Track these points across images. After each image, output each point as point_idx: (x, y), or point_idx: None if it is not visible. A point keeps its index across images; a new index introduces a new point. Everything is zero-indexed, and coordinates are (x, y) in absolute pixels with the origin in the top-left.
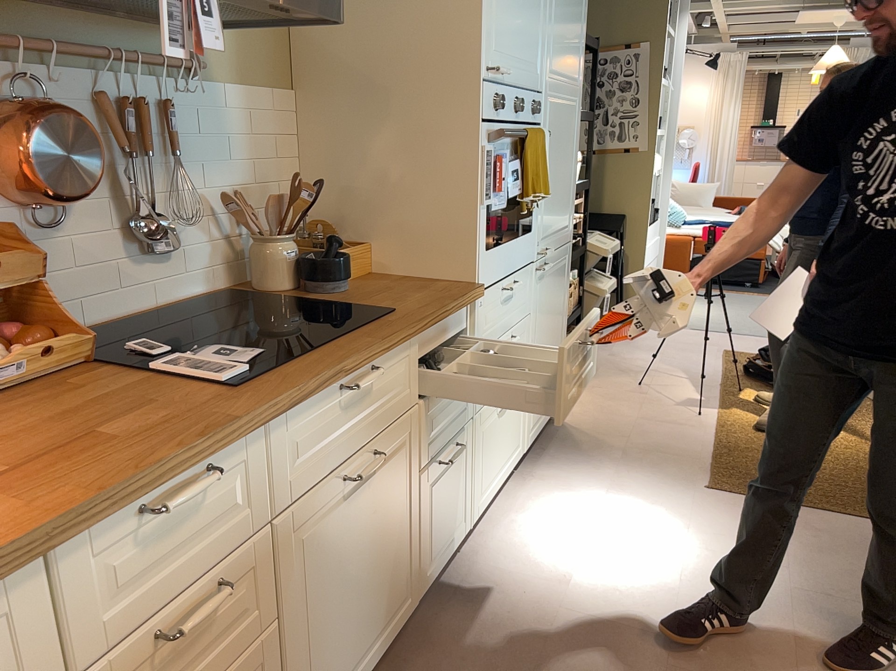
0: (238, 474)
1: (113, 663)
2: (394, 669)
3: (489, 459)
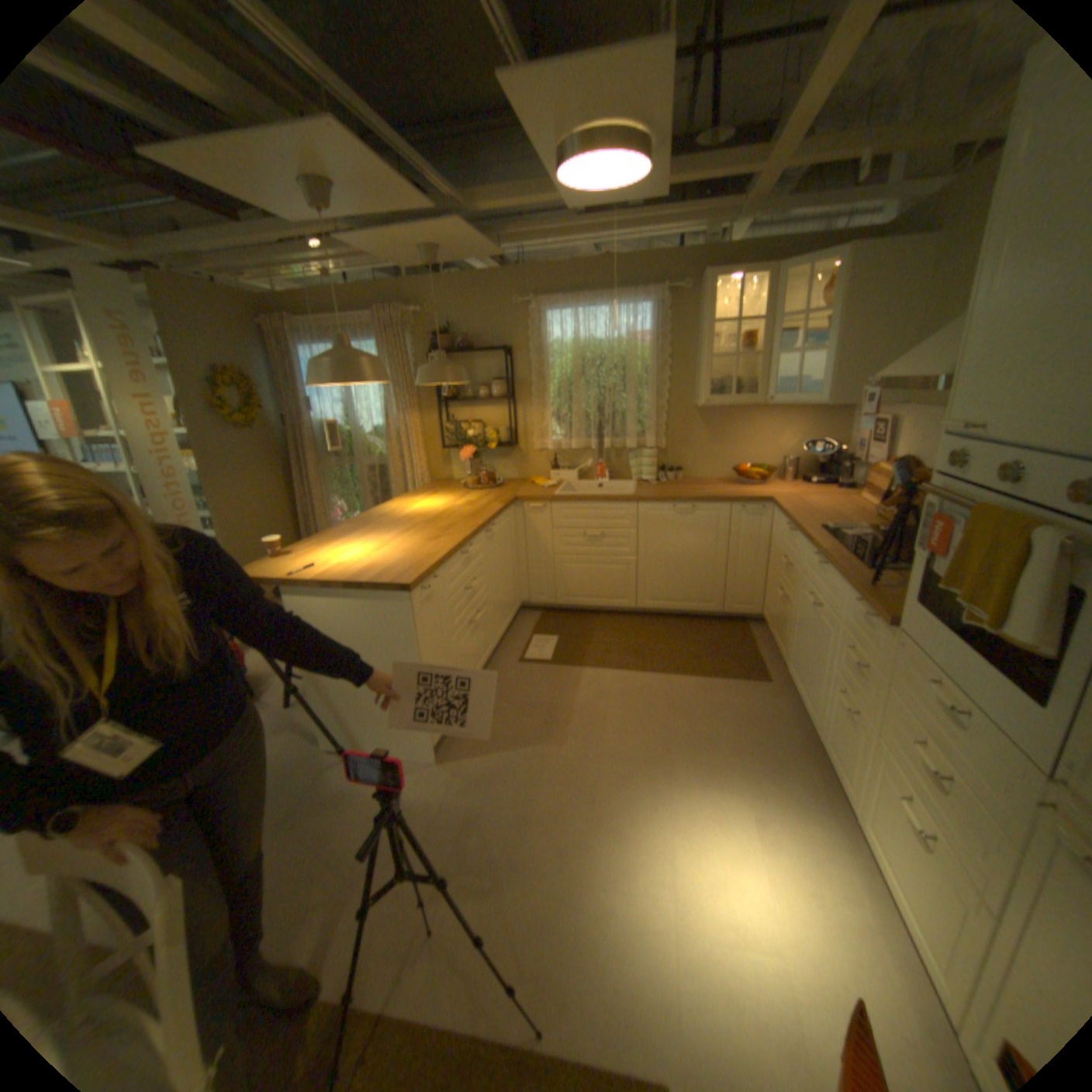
0: (799, 543)
1: (783, 552)
2: (807, 738)
3: (886, 825)
